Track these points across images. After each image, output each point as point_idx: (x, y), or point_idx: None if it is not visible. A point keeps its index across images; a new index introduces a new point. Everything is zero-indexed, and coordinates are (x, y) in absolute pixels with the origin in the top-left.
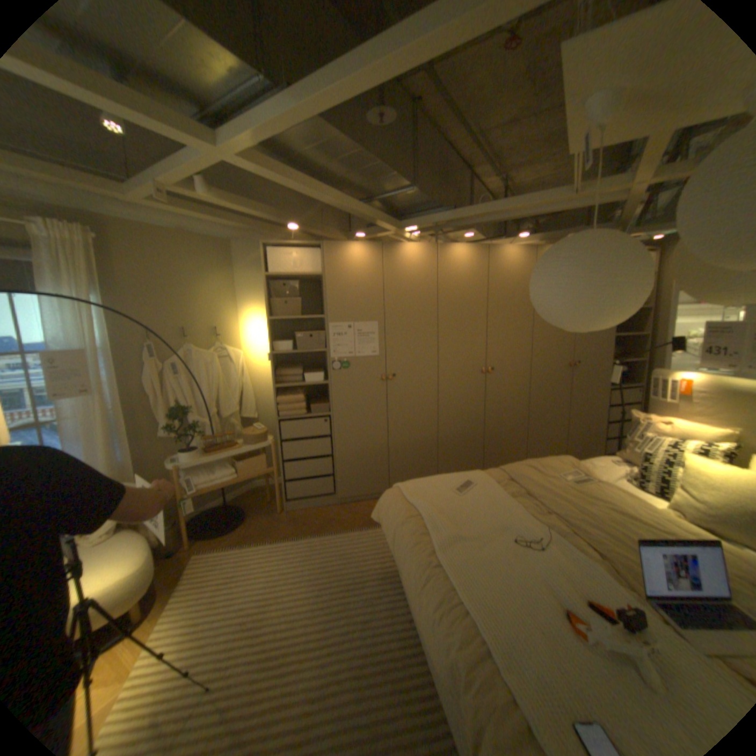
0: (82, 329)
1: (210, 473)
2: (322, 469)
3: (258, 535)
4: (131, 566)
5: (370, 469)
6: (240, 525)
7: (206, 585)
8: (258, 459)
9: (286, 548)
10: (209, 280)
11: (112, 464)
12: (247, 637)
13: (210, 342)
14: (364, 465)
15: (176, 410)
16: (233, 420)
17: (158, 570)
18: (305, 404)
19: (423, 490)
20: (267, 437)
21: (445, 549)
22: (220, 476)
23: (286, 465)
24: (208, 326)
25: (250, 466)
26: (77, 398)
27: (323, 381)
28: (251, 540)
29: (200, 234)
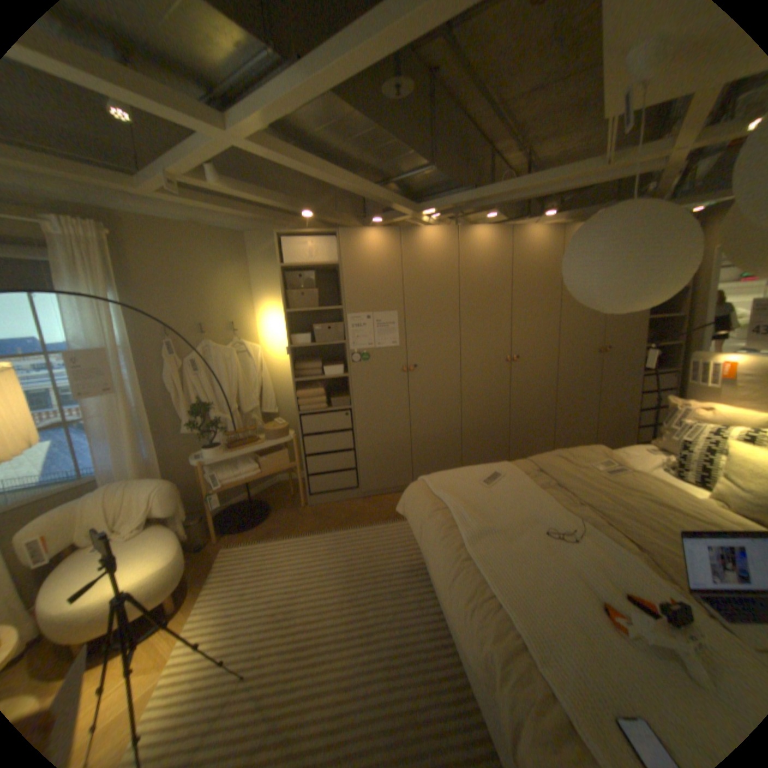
0: (102, 328)
1: (234, 468)
2: (344, 463)
3: (284, 529)
4: (162, 561)
5: (393, 462)
6: (266, 519)
7: (235, 578)
8: (280, 454)
9: (312, 542)
10: (224, 274)
11: (138, 461)
12: (278, 628)
13: (227, 337)
14: (387, 458)
15: (198, 407)
16: (254, 416)
17: (188, 563)
18: (325, 397)
19: (449, 482)
20: (288, 431)
21: (475, 542)
22: (243, 472)
23: (309, 459)
24: (224, 321)
25: (273, 461)
26: (101, 397)
27: (343, 374)
28: (276, 533)
29: (213, 226)
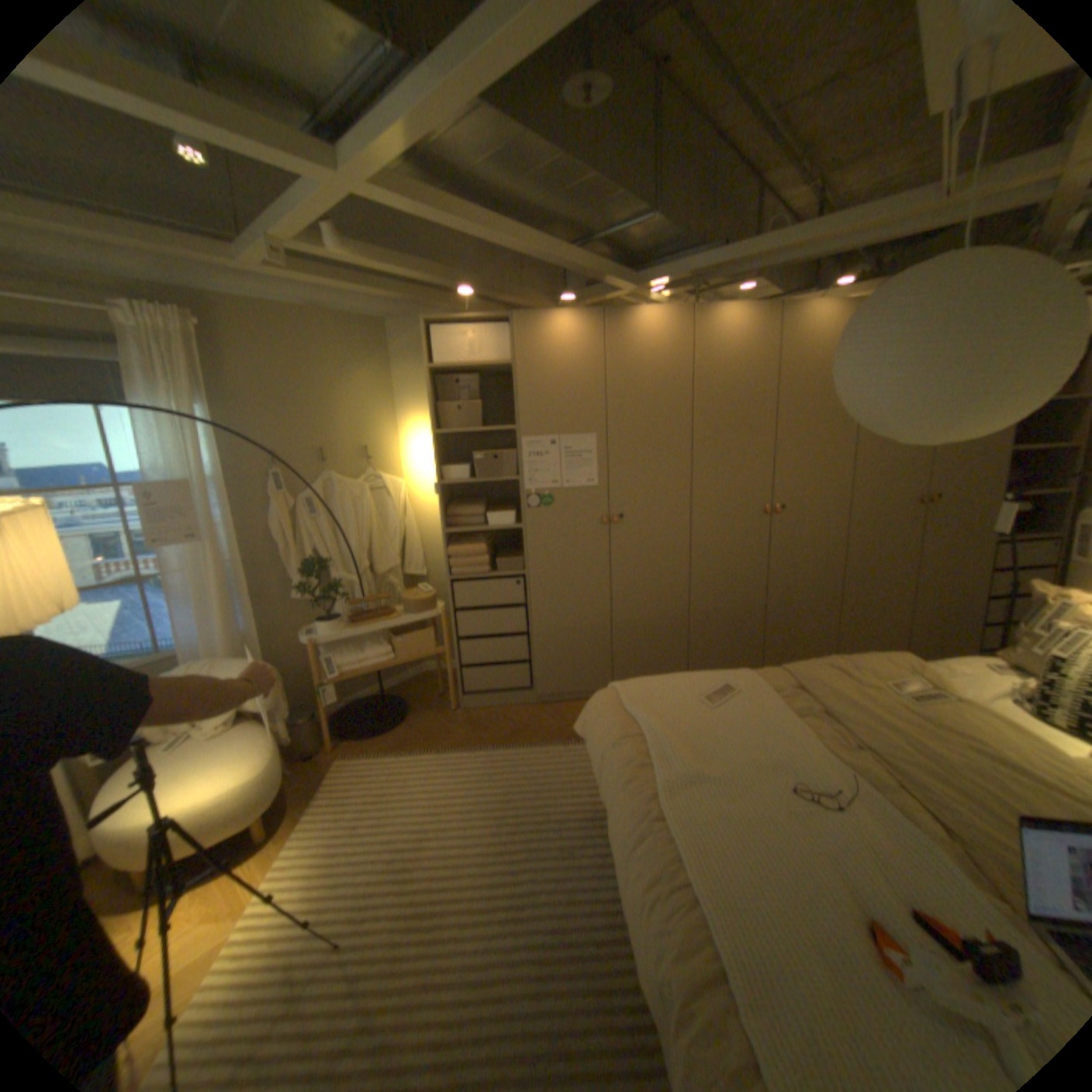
0: (186, 452)
1: (358, 650)
2: (513, 653)
3: (423, 739)
4: (249, 771)
5: (584, 656)
6: (401, 723)
7: (348, 802)
8: (423, 634)
9: (458, 762)
10: (356, 379)
11: (232, 633)
12: (394, 882)
13: (358, 468)
14: (575, 649)
15: (311, 564)
16: (392, 578)
17: (292, 776)
18: (489, 557)
19: (653, 695)
20: (436, 603)
21: (675, 794)
22: (371, 656)
23: (464, 643)
24: (355, 444)
25: (412, 643)
26: (182, 545)
27: (514, 524)
28: (412, 745)
29: (342, 311)
